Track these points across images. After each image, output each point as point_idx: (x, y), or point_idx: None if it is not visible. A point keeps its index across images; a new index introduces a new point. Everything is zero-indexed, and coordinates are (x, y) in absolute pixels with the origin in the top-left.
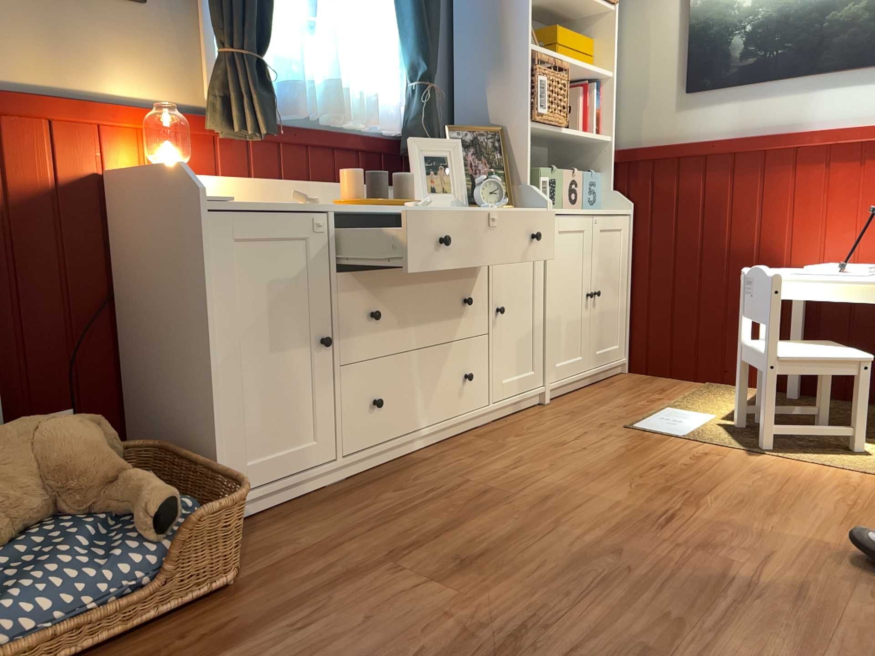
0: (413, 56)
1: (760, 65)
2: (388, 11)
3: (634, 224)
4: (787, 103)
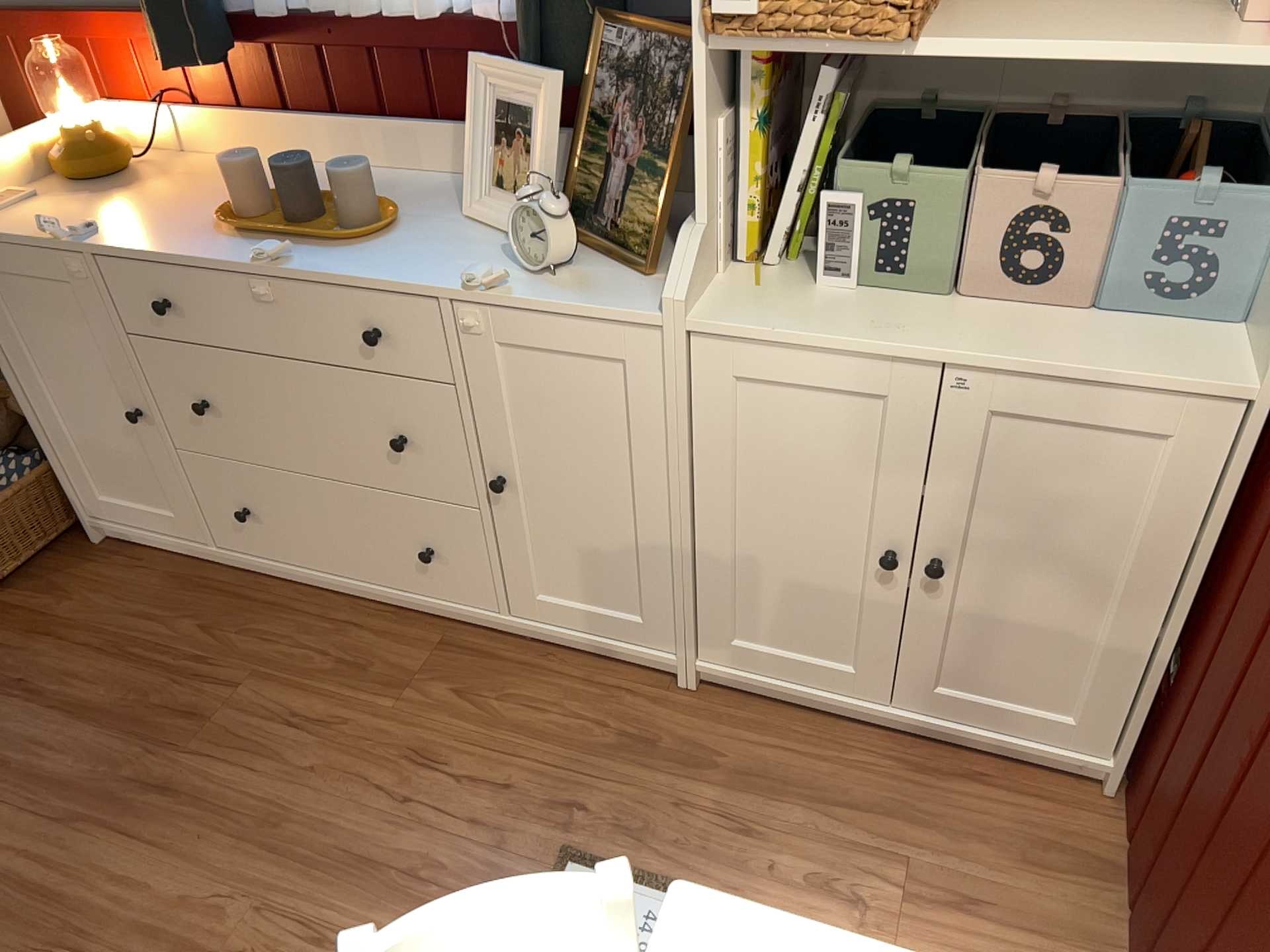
0: None
1: None
2: None
3: (1259, 441)
4: None
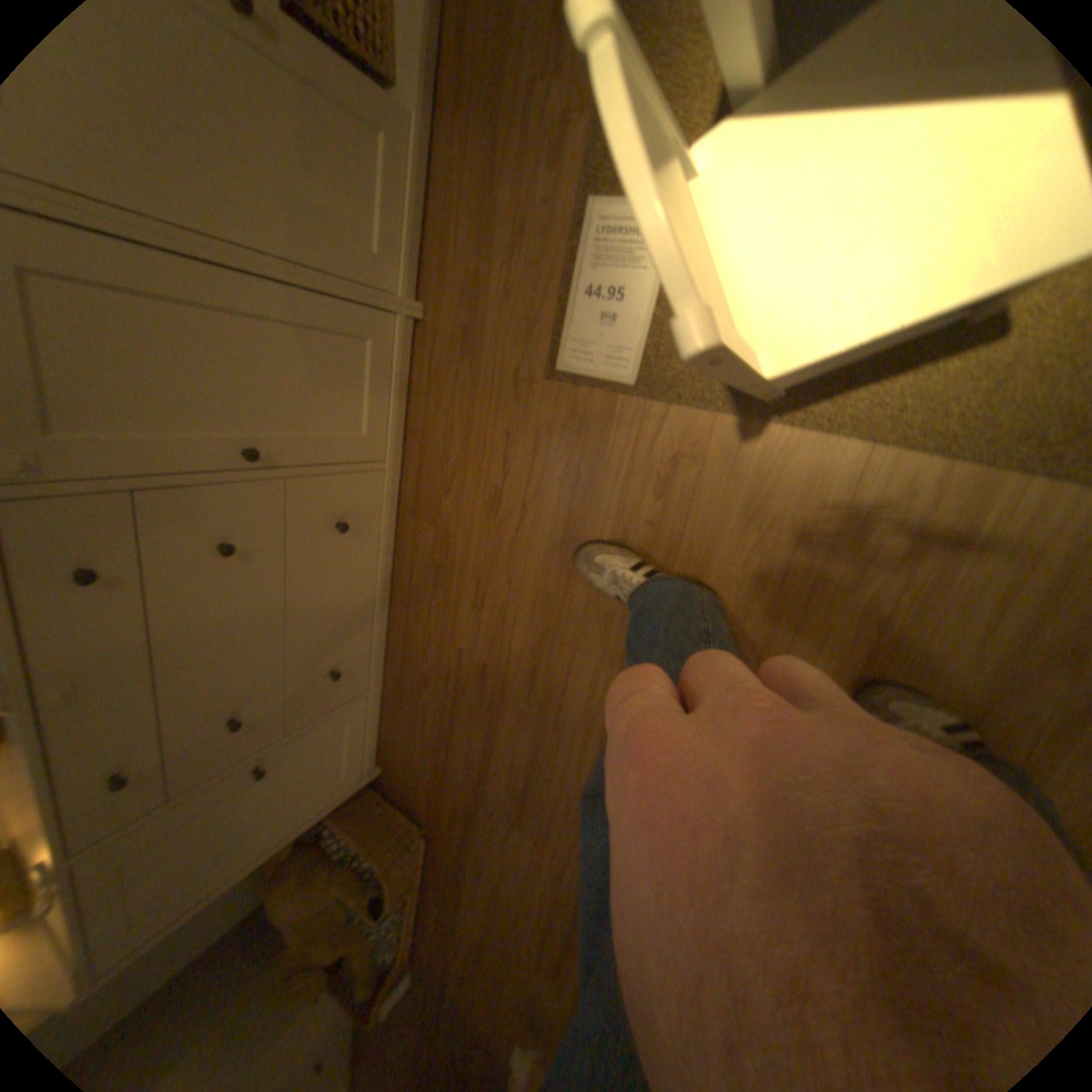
0: None
1: None
2: None
3: None
4: None
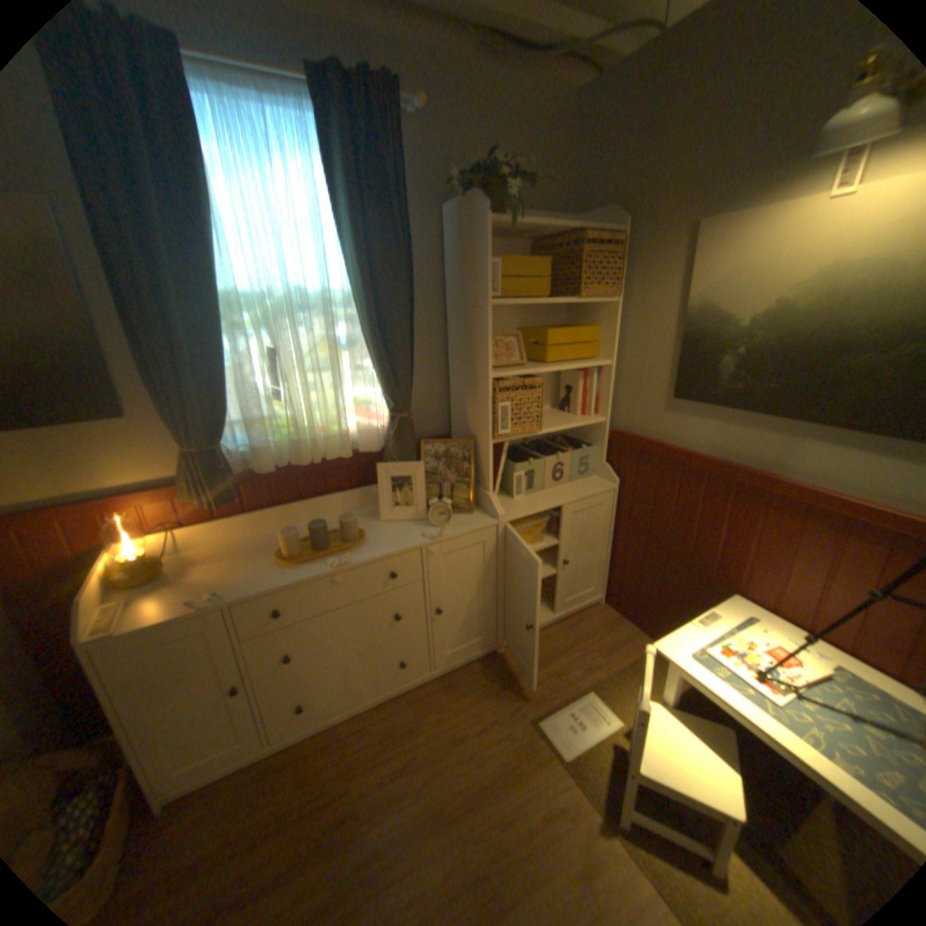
0: (383, 391)
1: (750, 391)
2: (361, 353)
3: (620, 495)
4: (774, 438)
